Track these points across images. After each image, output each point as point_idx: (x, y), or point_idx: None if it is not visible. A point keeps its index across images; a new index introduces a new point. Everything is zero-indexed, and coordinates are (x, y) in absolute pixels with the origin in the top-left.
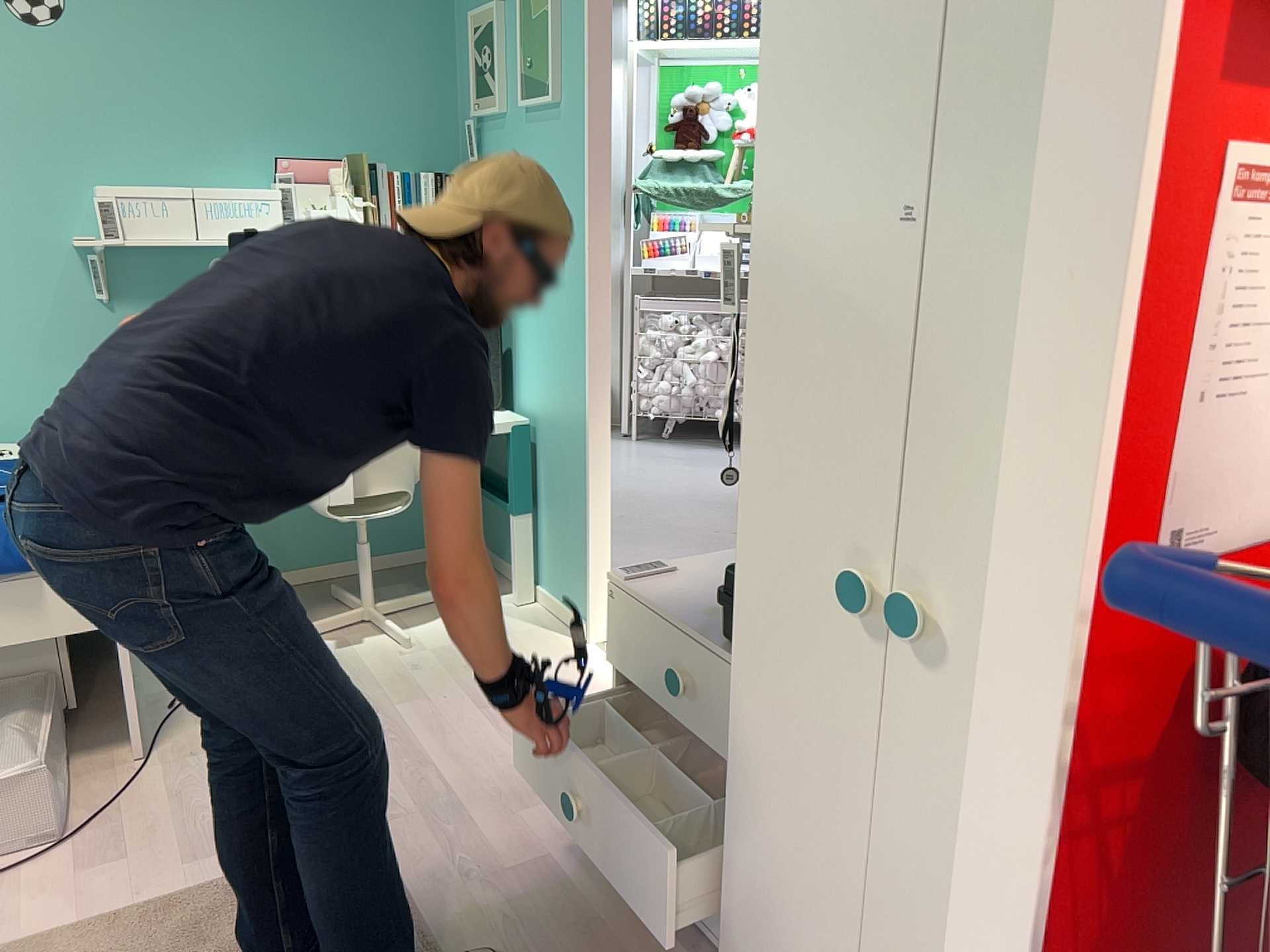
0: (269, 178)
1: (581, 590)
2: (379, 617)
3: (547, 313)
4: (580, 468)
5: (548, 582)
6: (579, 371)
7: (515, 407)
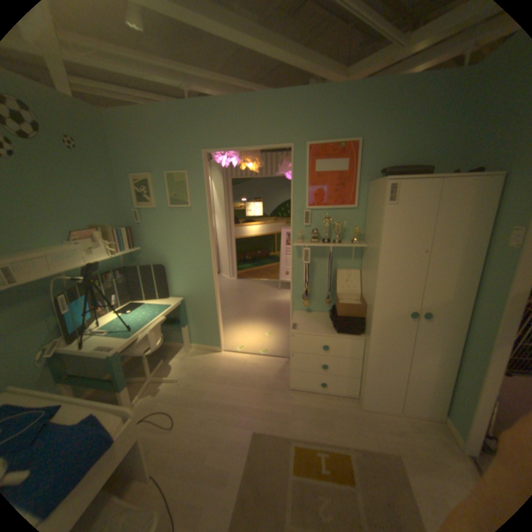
0: (60, 238)
1: (215, 339)
2: (158, 379)
3: (189, 266)
4: (212, 307)
5: (196, 341)
6: (209, 281)
7: (171, 295)
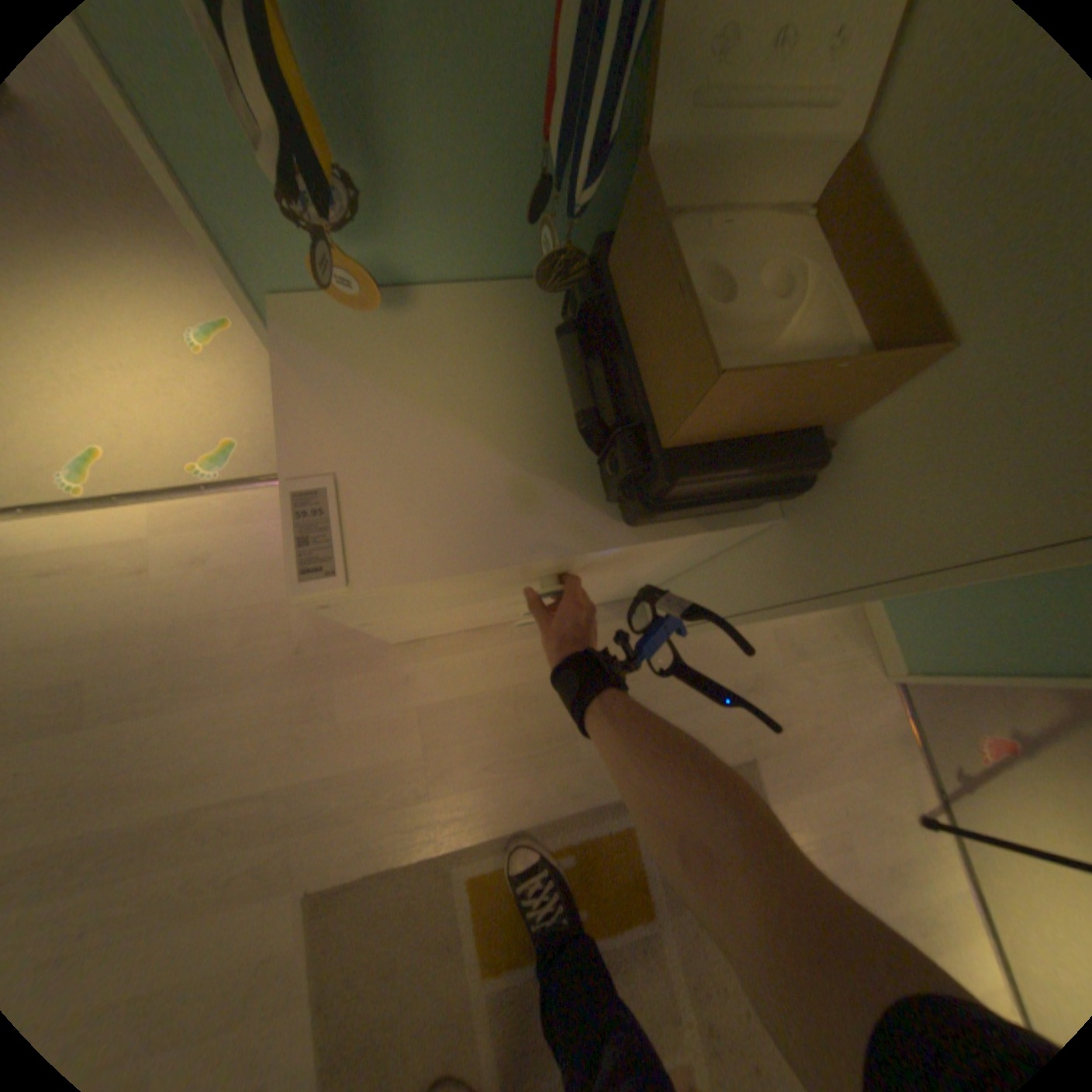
0: None
1: None
2: None
3: None
4: None
5: None
6: None
7: None
